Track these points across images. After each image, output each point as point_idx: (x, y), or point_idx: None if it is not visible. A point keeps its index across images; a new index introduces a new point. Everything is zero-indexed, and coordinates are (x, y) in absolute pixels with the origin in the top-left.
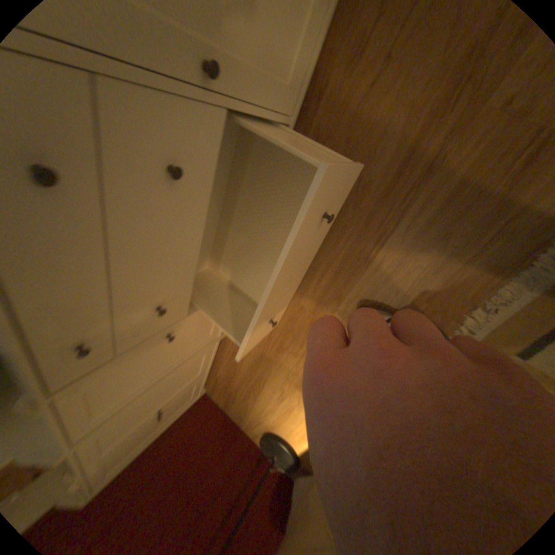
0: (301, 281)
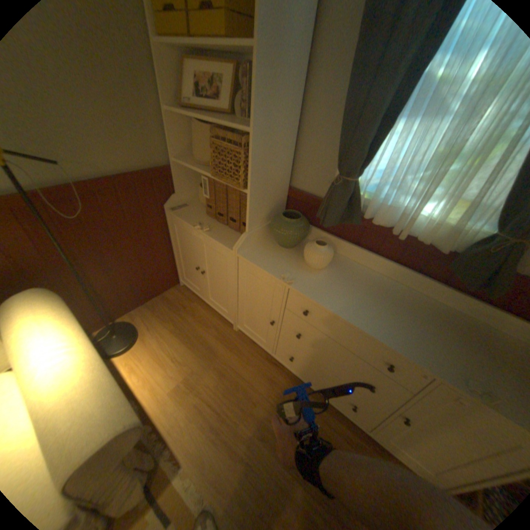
0: (272, 412)
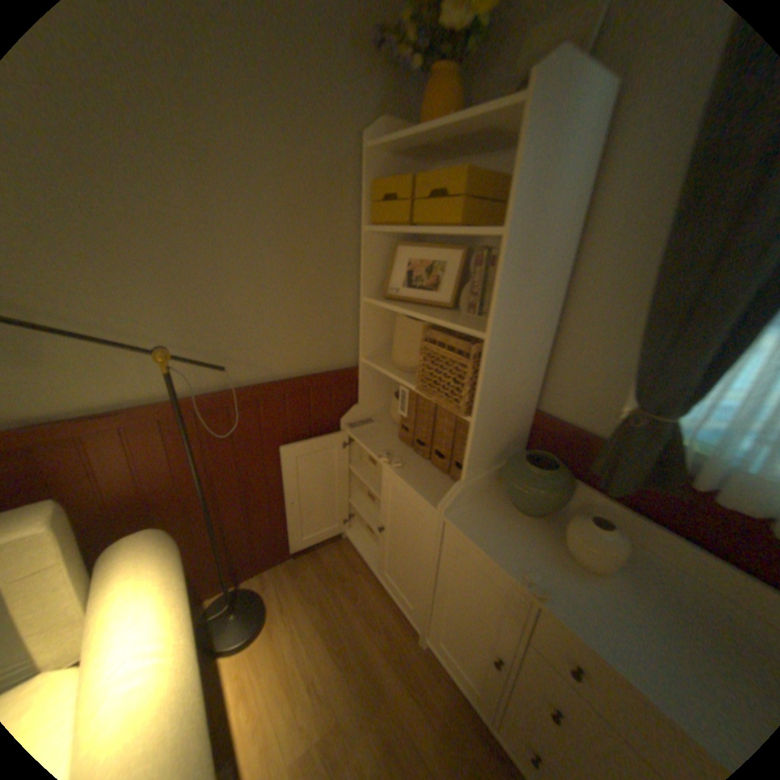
0: None
